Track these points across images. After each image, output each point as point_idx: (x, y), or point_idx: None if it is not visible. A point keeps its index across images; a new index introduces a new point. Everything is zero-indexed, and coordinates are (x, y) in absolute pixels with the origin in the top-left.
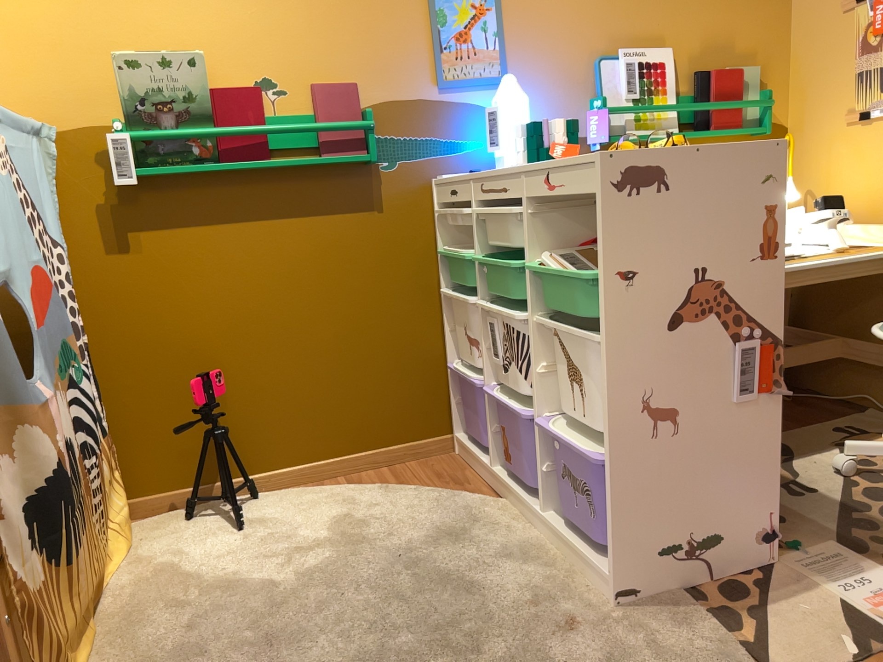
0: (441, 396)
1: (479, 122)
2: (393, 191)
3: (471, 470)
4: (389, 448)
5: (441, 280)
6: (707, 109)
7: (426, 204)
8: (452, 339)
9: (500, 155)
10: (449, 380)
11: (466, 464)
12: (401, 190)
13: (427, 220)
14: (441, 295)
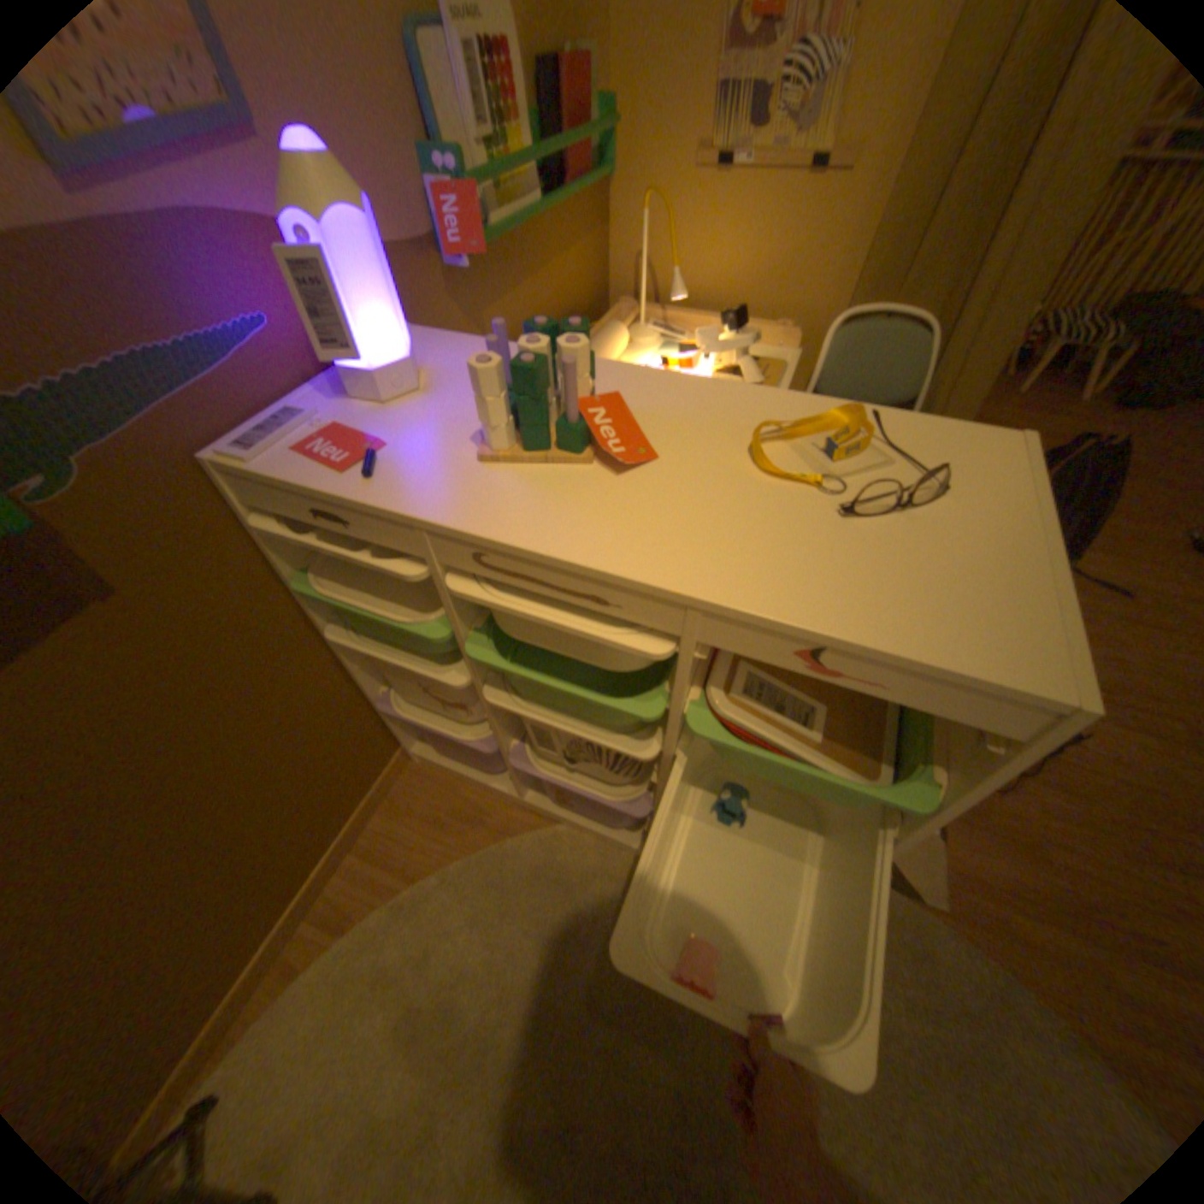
0: (373, 730)
1: (231, 258)
2: (116, 533)
3: (467, 786)
4: (340, 836)
5: (308, 614)
6: (562, 141)
7: (212, 513)
8: (366, 673)
9: (355, 363)
10: (375, 709)
11: (451, 778)
12: (135, 520)
13: (232, 540)
14: (320, 631)
